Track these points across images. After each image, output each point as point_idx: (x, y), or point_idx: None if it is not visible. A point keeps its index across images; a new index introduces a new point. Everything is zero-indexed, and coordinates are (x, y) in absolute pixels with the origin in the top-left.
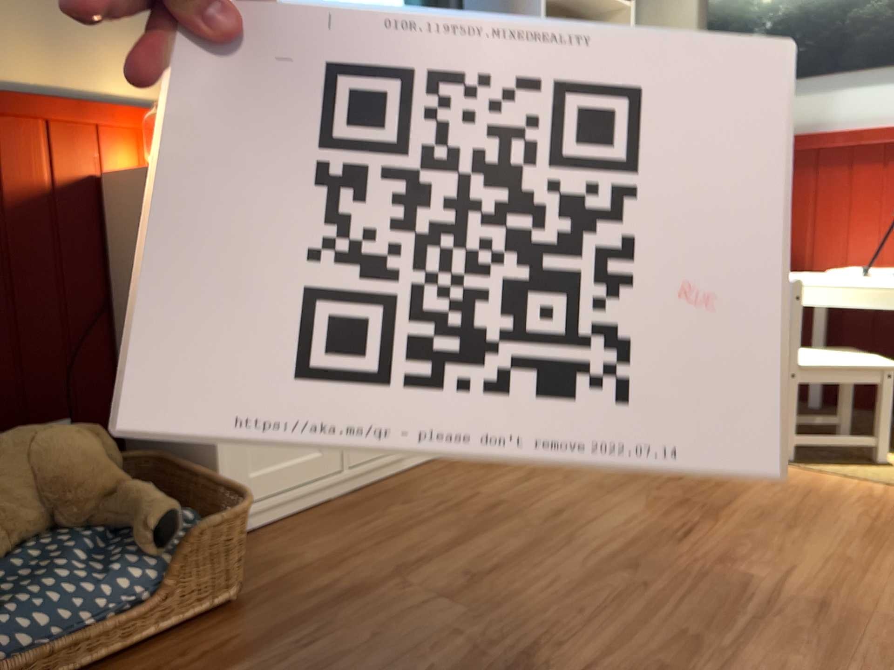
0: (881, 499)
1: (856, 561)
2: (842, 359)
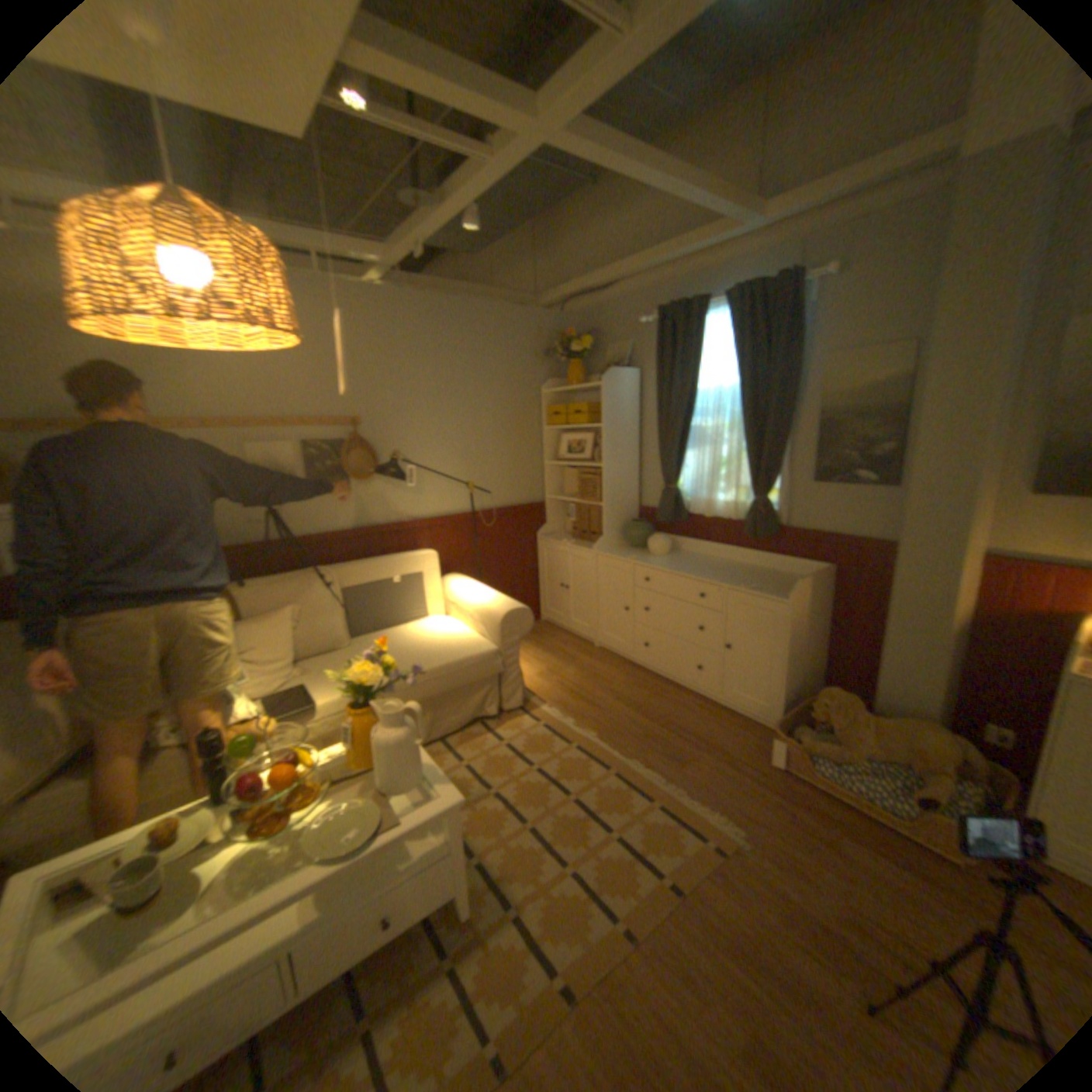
0: None
1: None
2: None
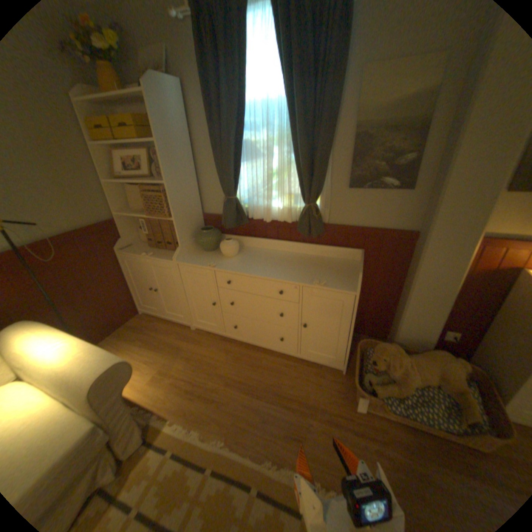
0: None
1: None
2: None
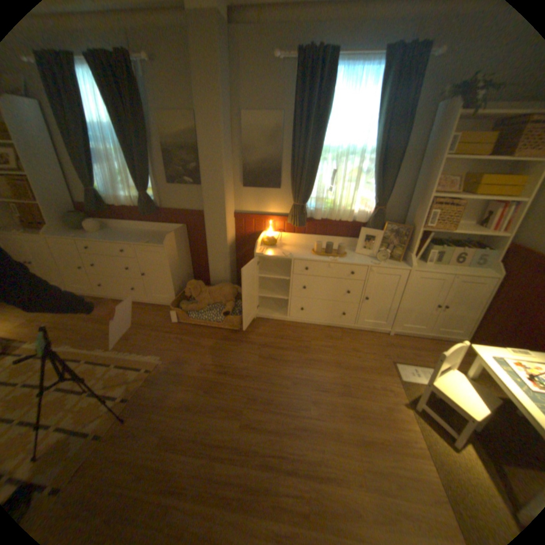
0: (408, 447)
1: (342, 438)
2: (463, 399)
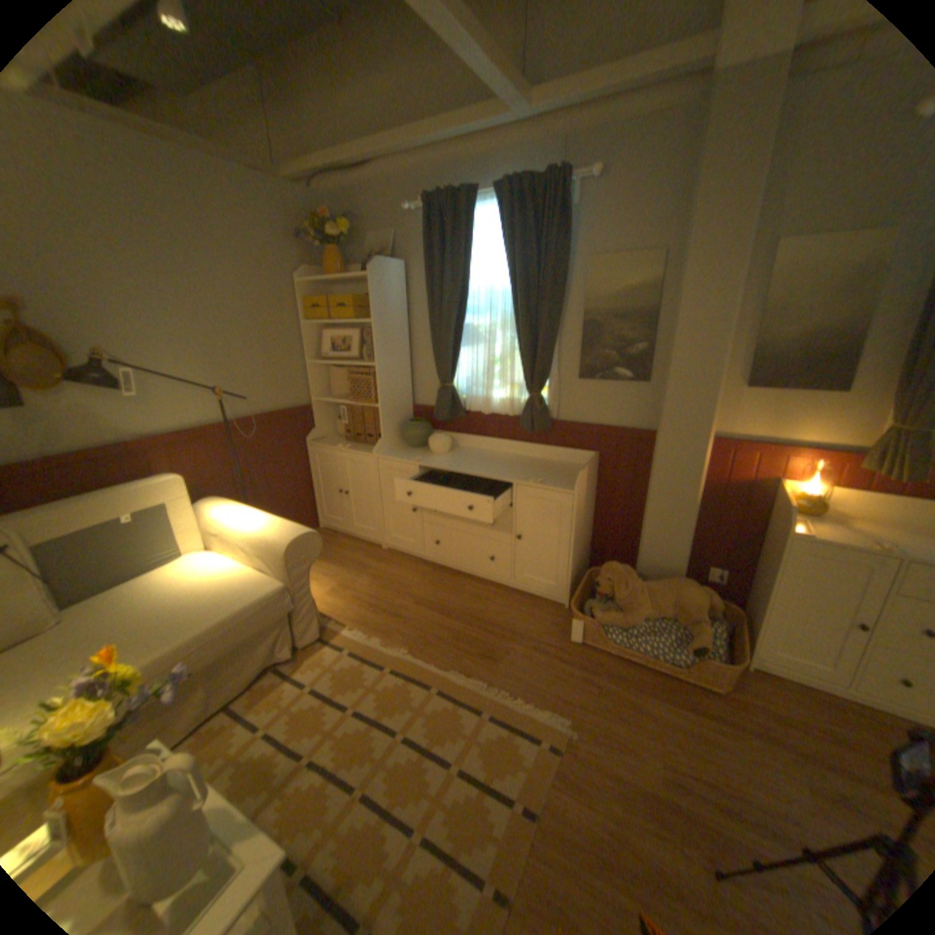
0: None
1: None
2: None
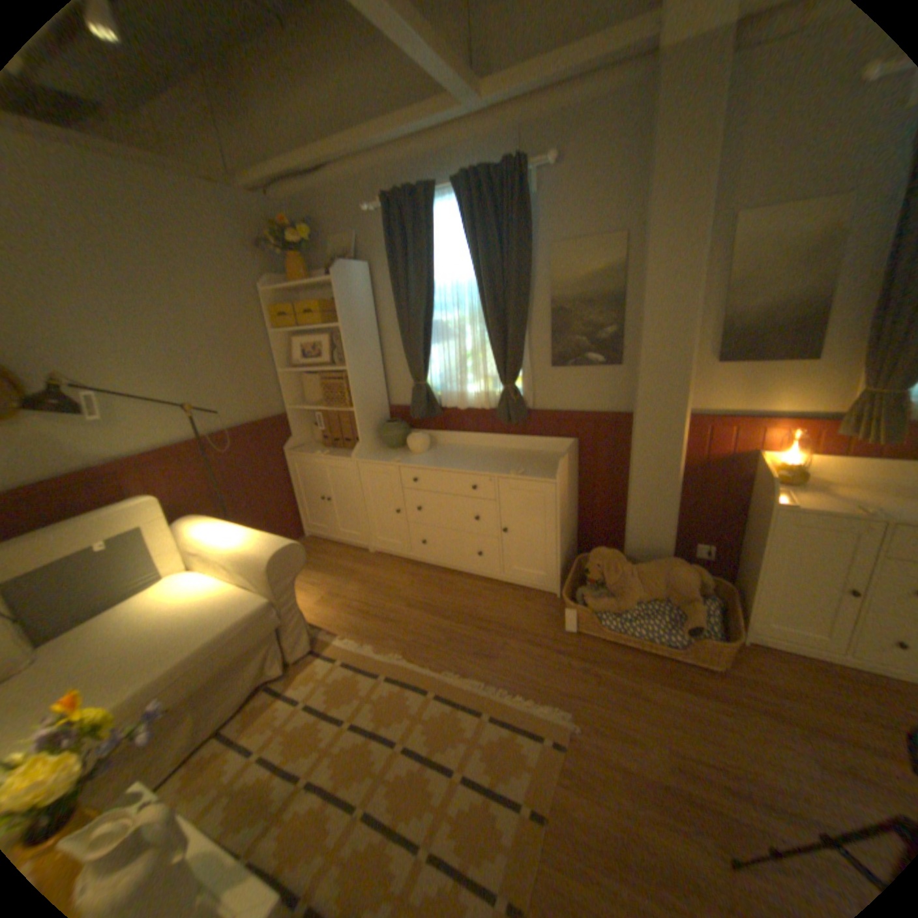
0: None
1: None
2: None
